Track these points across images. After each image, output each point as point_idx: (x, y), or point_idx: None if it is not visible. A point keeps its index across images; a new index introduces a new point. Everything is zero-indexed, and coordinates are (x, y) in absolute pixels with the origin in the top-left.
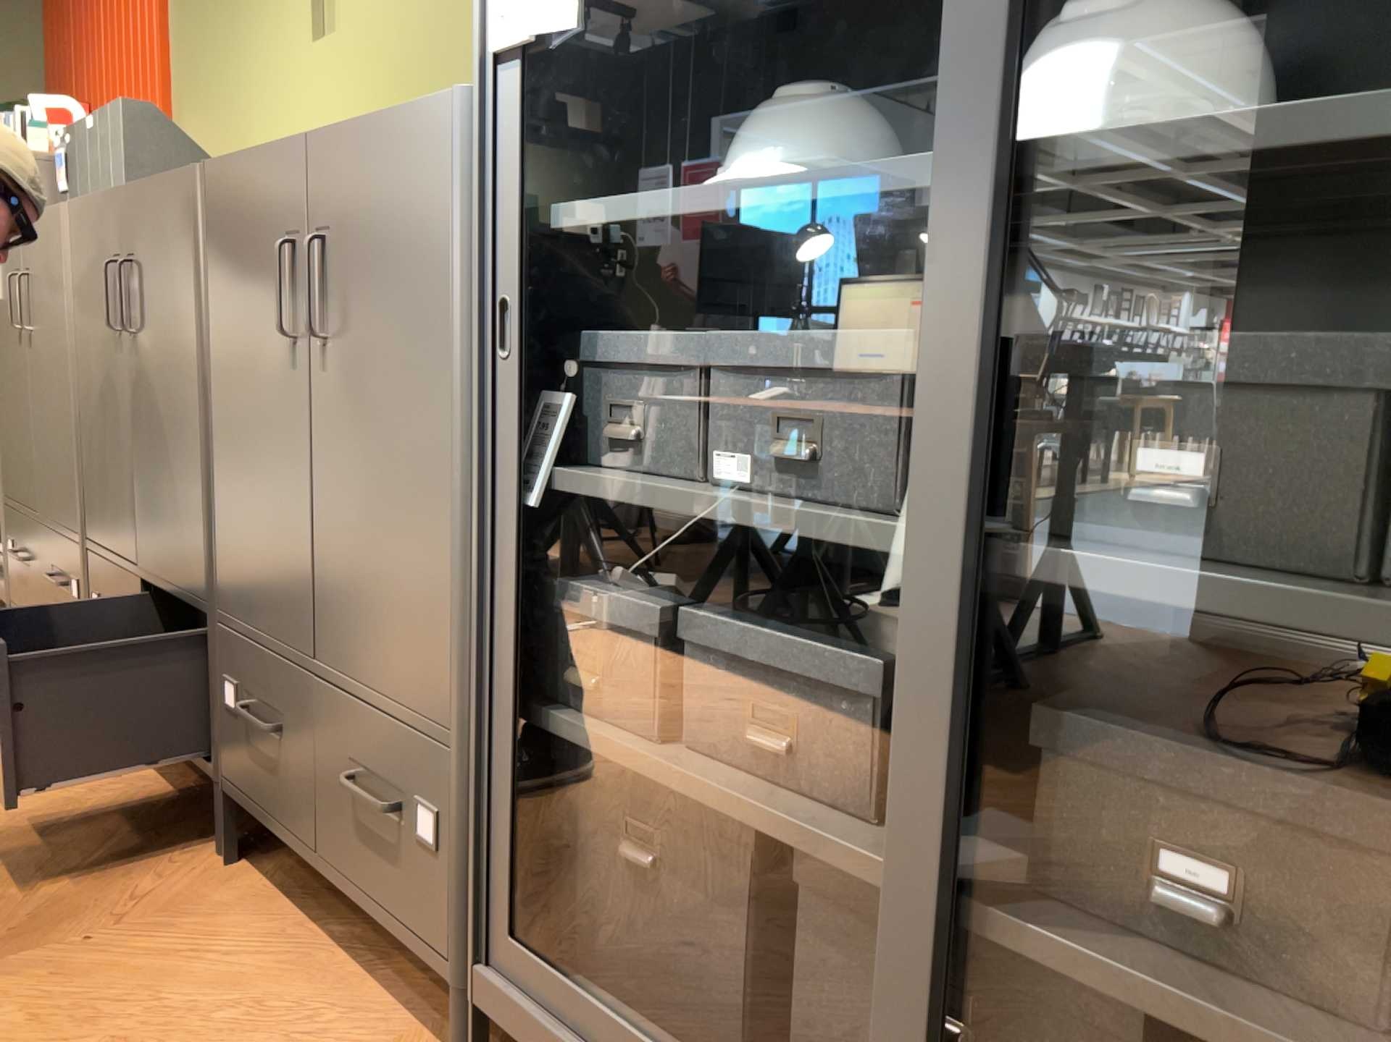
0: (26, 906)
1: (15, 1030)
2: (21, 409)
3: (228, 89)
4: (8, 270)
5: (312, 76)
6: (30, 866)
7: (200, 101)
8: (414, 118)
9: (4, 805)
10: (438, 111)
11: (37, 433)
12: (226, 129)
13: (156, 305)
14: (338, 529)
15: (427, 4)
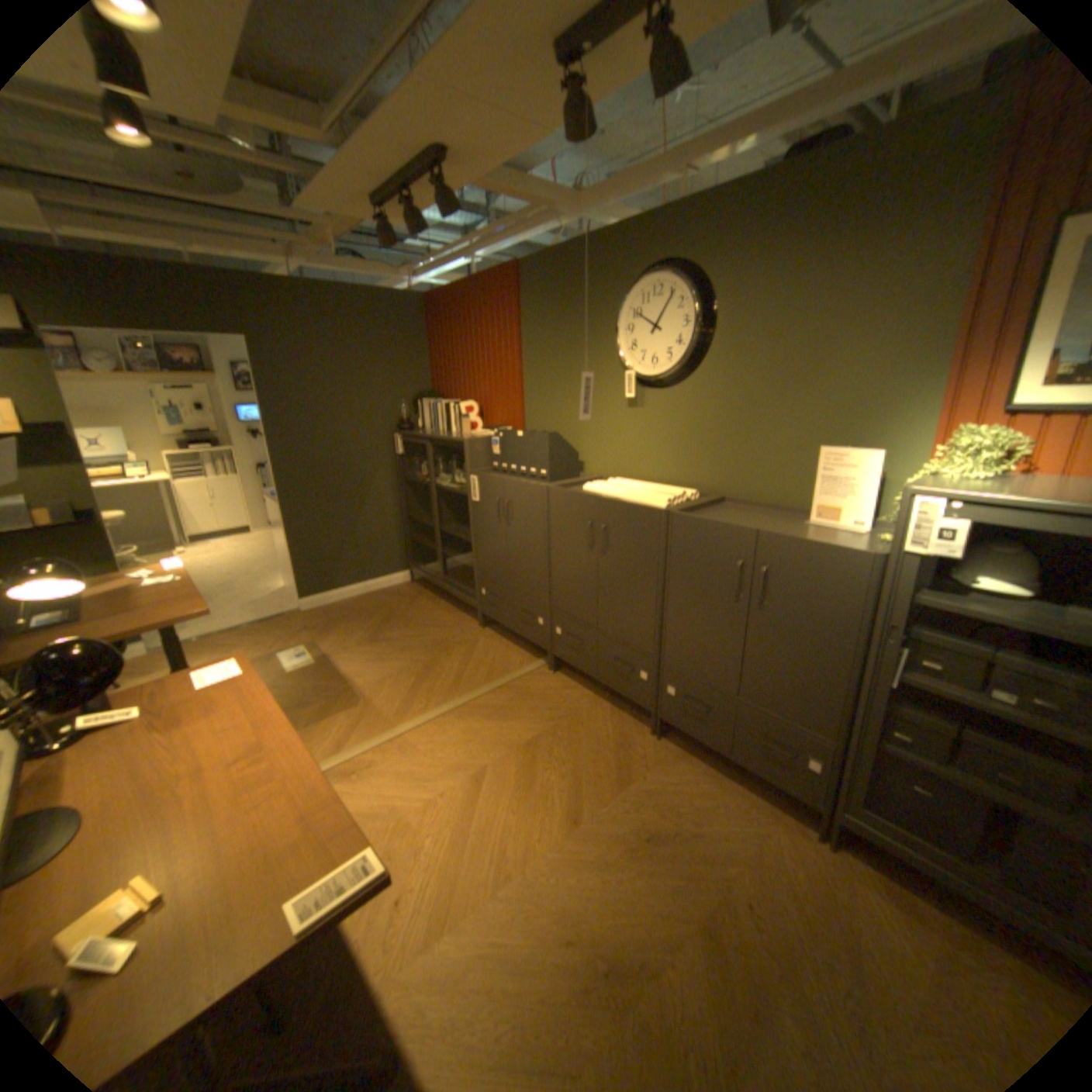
0: (609, 761)
1: (657, 816)
2: (497, 546)
3: (565, 410)
4: (489, 493)
5: (627, 420)
6: (592, 742)
7: (544, 409)
8: (844, 554)
9: (555, 711)
10: (862, 557)
11: (511, 559)
12: (562, 426)
13: (623, 547)
14: (763, 662)
15: (709, 412)
